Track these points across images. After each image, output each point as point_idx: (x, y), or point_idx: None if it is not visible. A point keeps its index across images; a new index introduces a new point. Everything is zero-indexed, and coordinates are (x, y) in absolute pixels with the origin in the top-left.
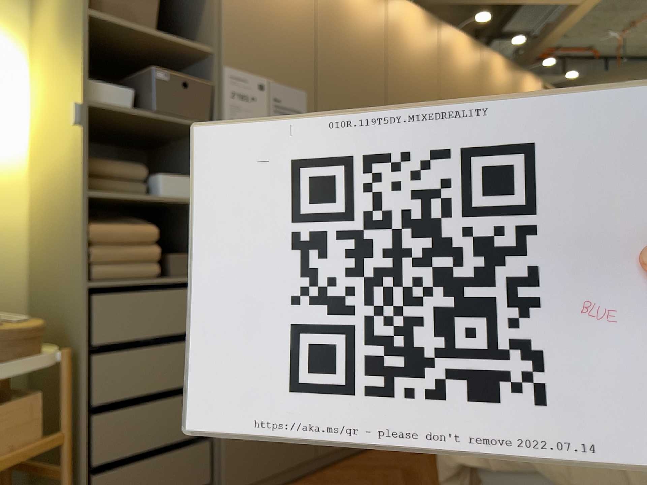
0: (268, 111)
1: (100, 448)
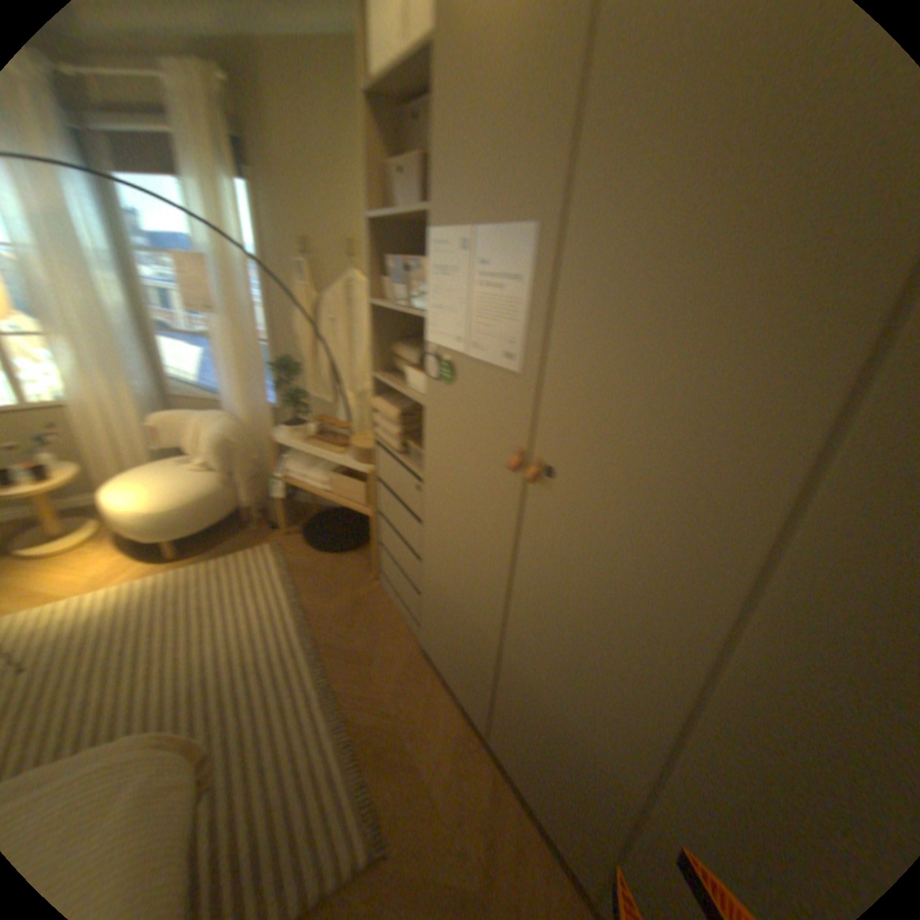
0: (470, 286)
1: (381, 536)
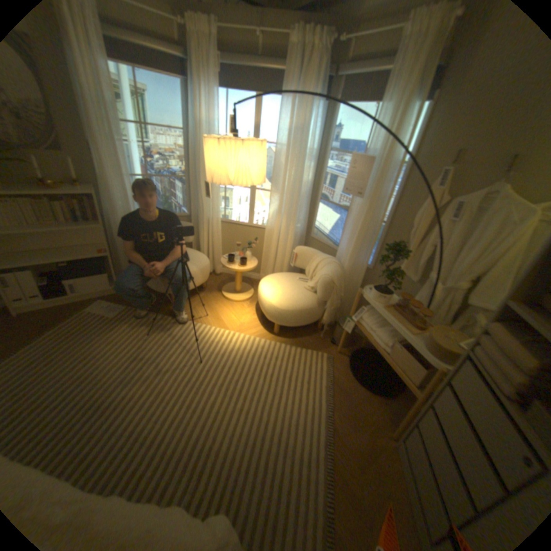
0: None
1: (425, 426)
